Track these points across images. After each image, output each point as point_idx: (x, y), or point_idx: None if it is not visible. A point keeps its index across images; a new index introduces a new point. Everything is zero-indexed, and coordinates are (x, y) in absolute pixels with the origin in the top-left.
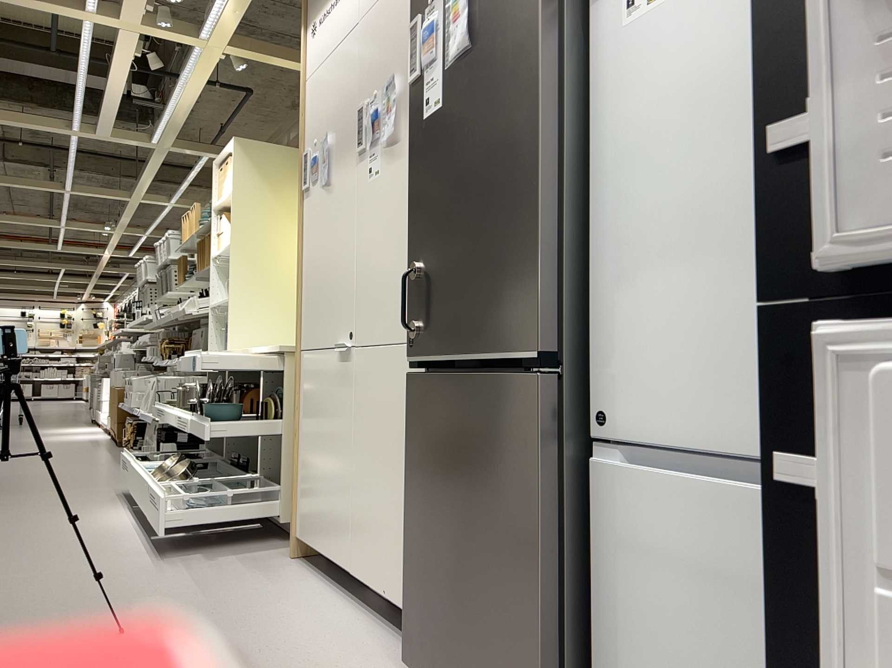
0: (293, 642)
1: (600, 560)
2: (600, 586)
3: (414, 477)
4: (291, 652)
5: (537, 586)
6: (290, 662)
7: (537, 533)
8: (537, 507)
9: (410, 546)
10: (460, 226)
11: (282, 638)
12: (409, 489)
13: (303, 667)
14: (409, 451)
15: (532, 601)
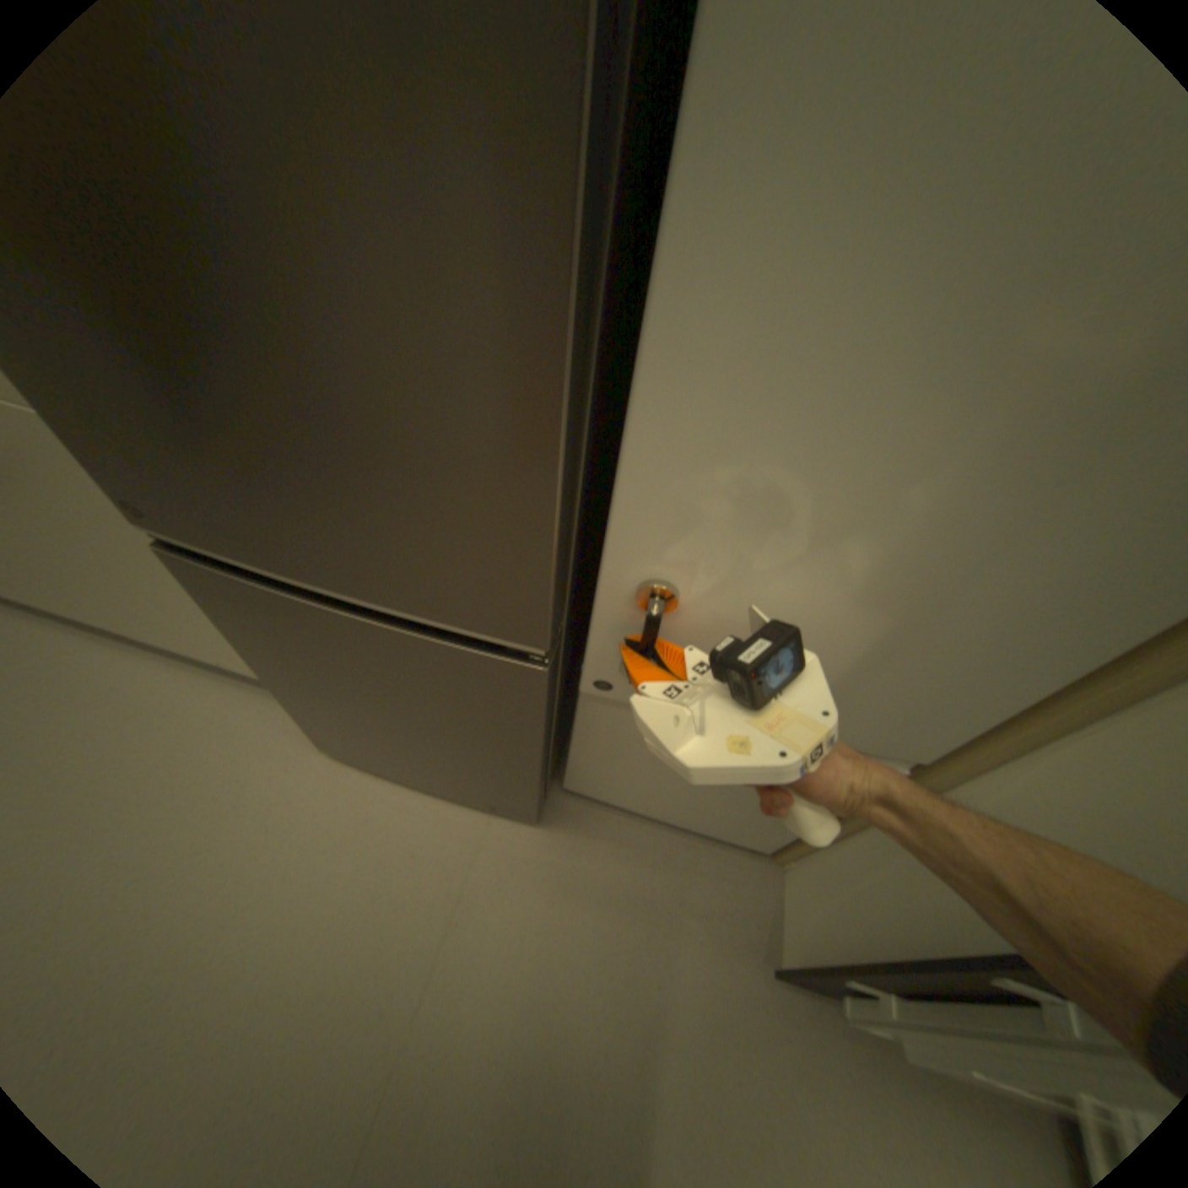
0: (141, 771)
1: (580, 719)
2: (577, 729)
3: (260, 655)
4: (157, 789)
5: (531, 768)
6: (173, 808)
7: (532, 749)
8: (532, 738)
9: (286, 695)
10: (206, 346)
11: (118, 773)
12: (255, 660)
13: (196, 806)
14: (231, 629)
15: (523, 771)
